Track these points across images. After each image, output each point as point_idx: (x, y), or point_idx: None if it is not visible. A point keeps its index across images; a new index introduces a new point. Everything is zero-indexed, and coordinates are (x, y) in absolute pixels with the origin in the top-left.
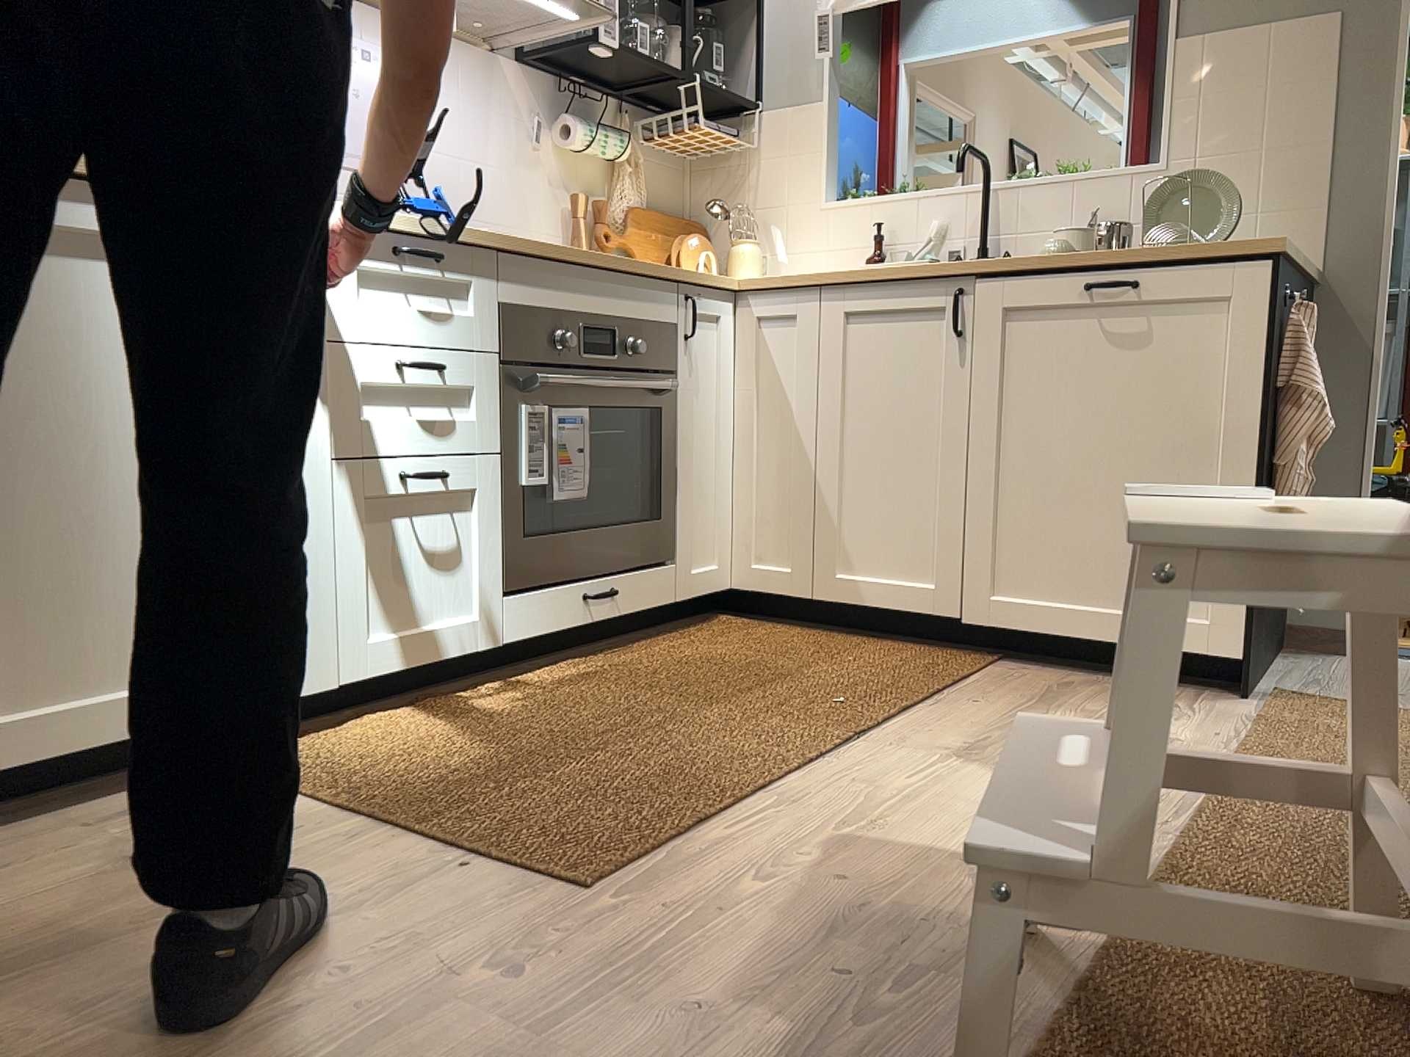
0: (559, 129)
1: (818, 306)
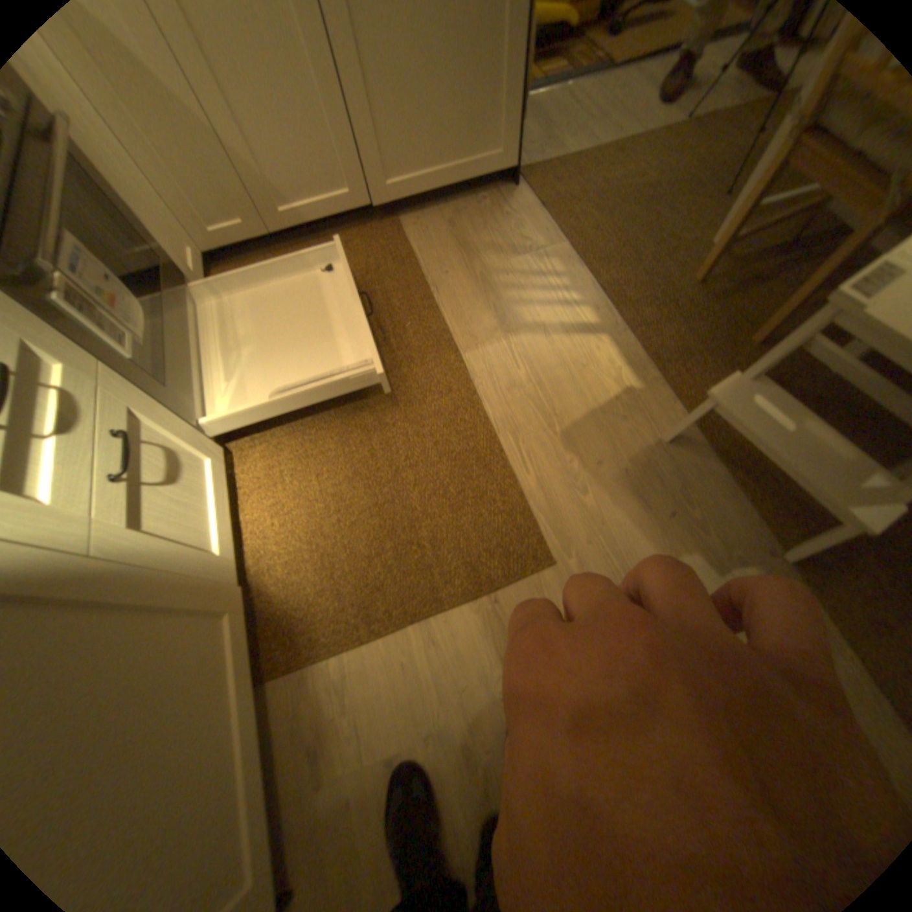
0: None
1: None
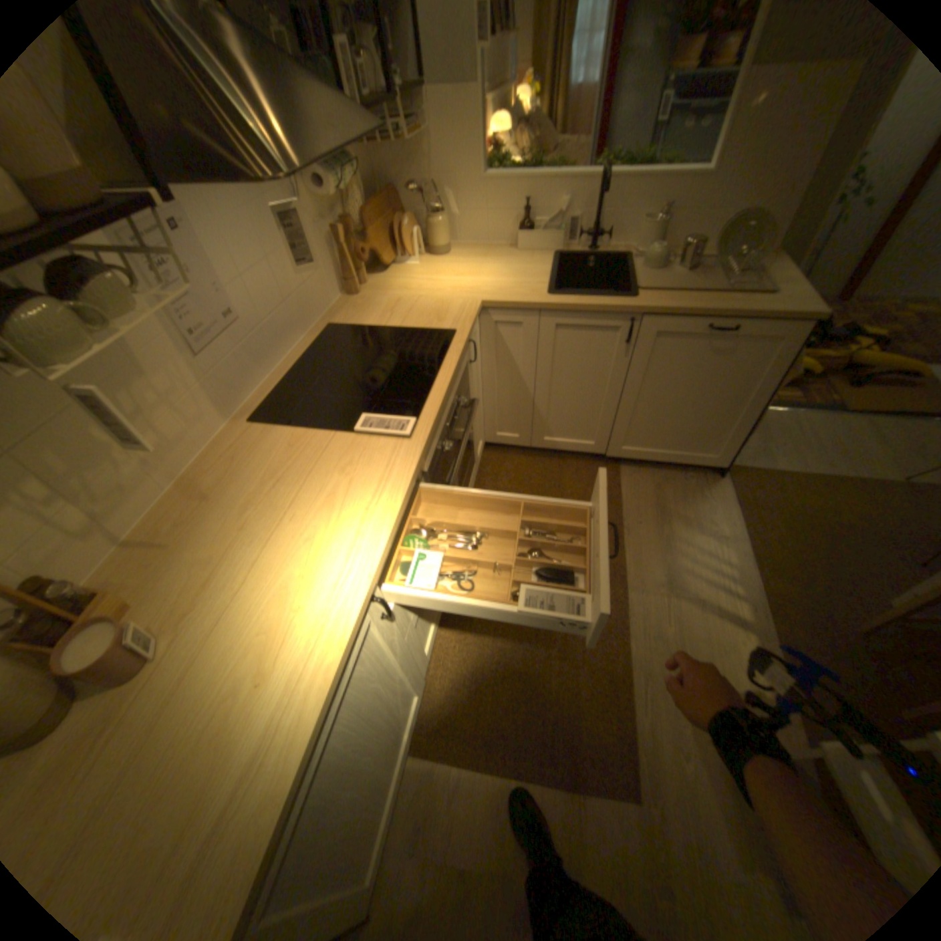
0: (309, 177)
1: (538, 319)
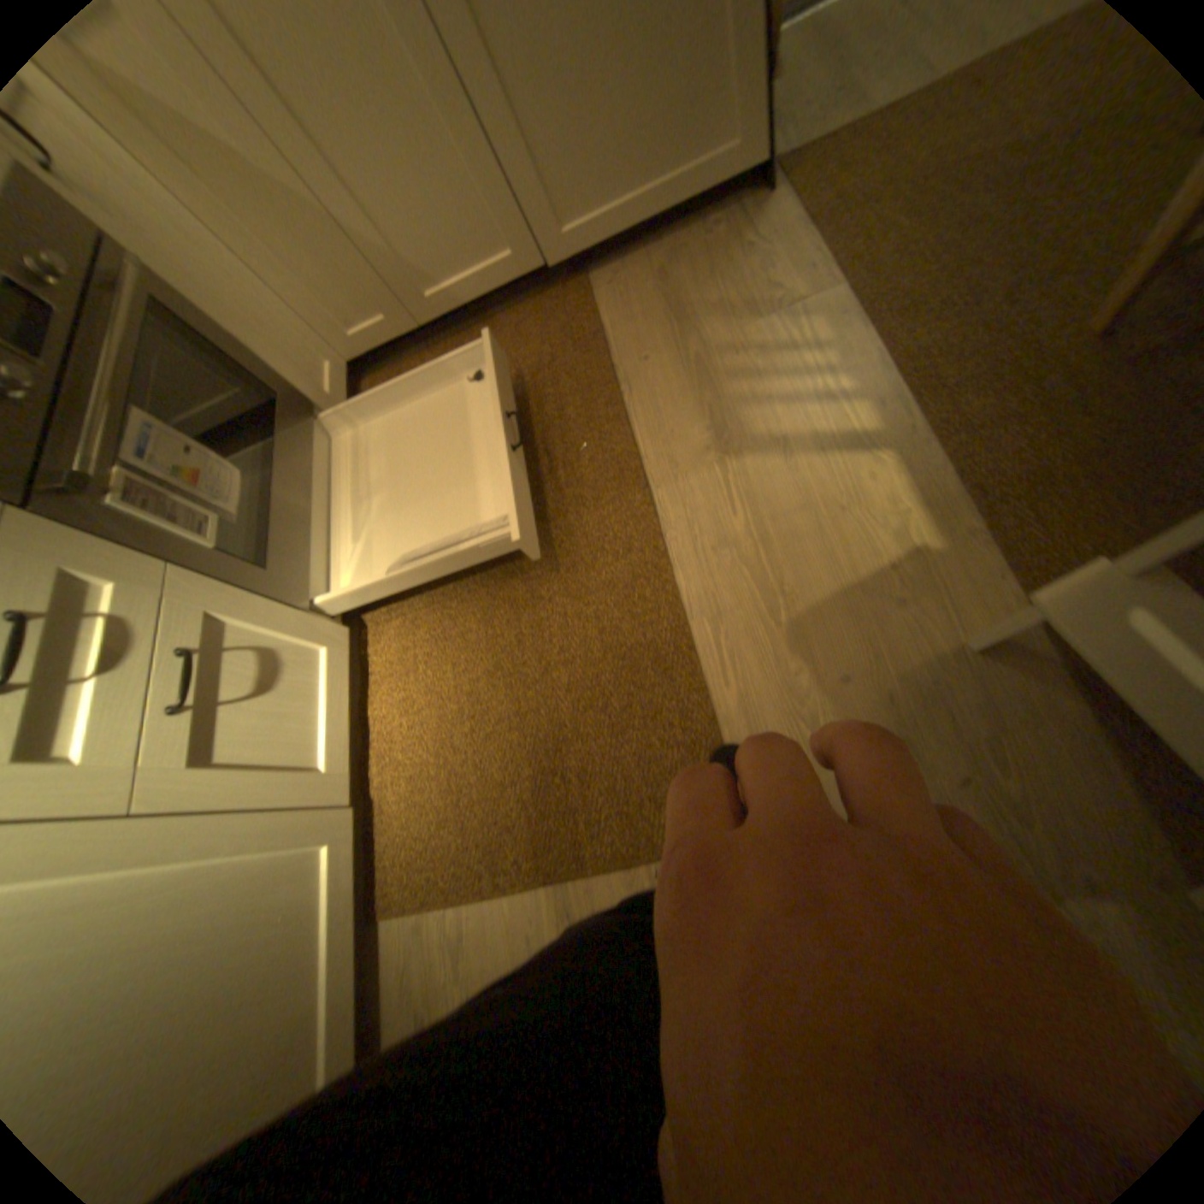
0: None
1: None
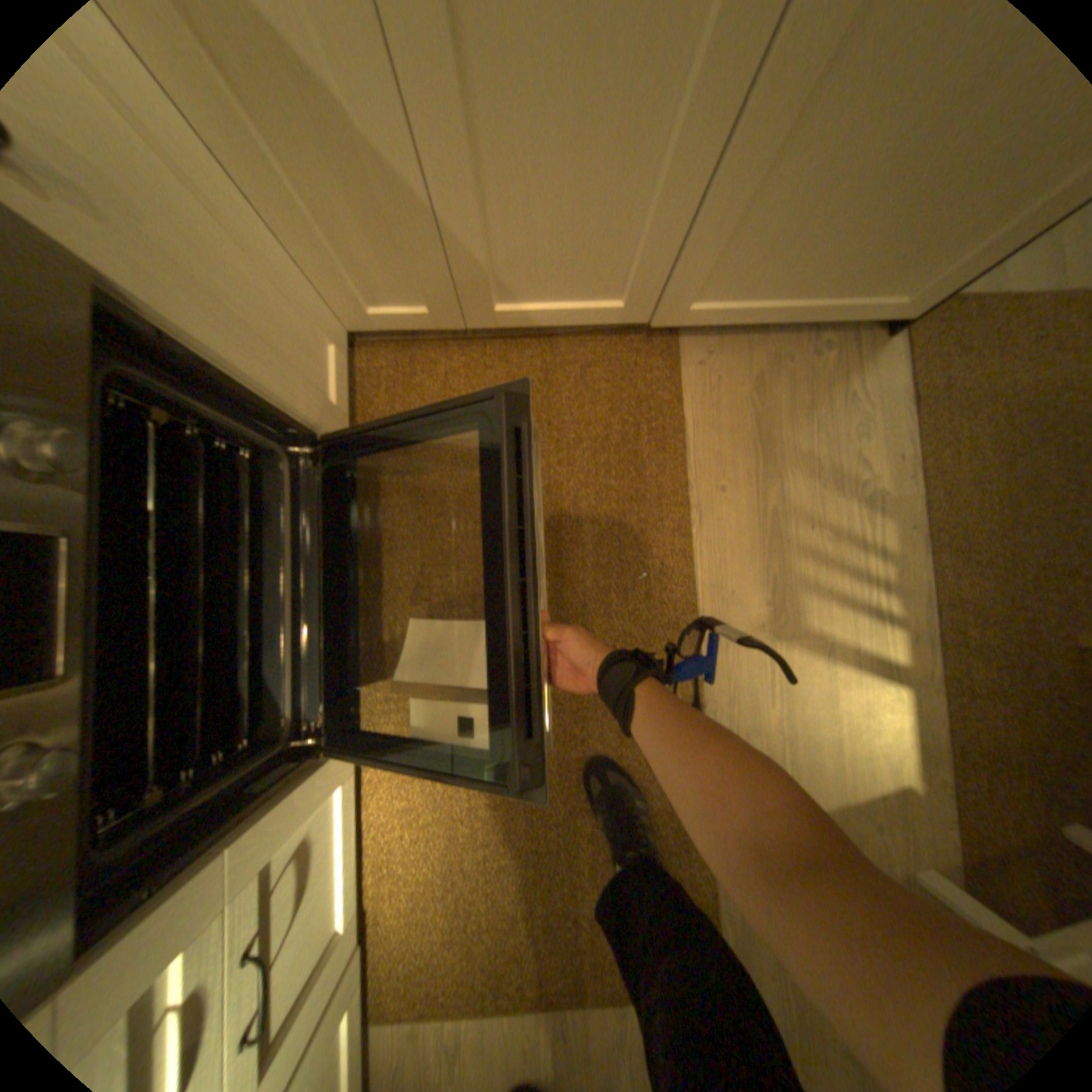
0: None
1: None
